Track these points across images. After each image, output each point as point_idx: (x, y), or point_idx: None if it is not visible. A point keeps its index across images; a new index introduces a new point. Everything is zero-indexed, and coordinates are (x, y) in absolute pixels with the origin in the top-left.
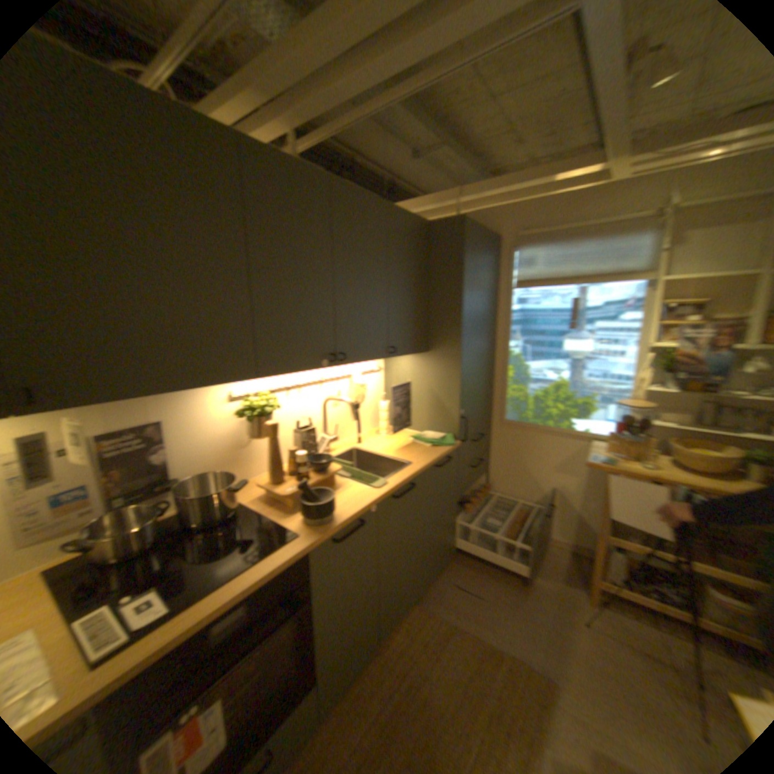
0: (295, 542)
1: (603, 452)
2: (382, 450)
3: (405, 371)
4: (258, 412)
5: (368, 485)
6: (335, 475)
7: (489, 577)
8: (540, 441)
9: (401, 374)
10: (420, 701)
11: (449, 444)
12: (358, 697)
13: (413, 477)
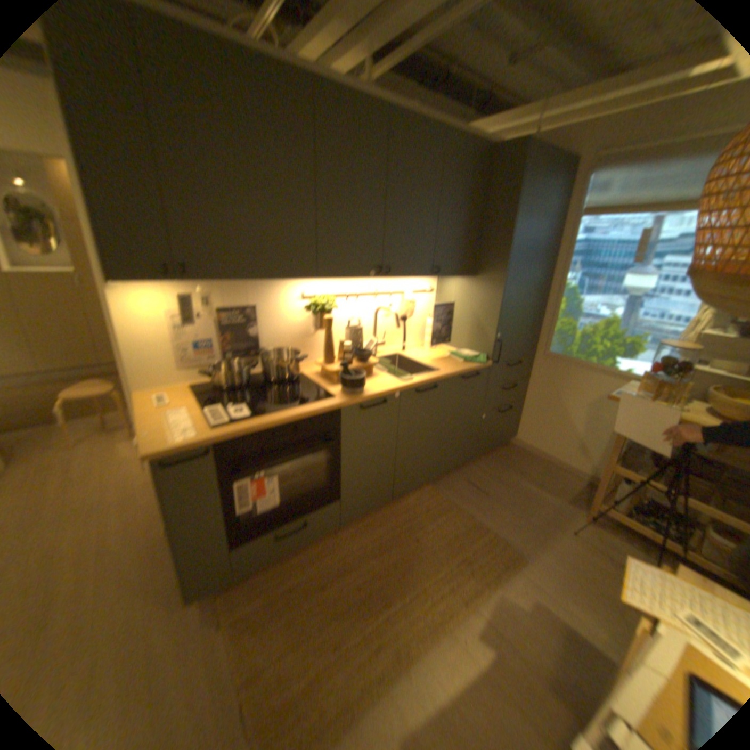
0: (331, 401)
1: (633, 390)
2: (418, 359)
3: (452, 294)
4: (318, 309)
5: (395, 378)
6: (373, 369)
7: (499, 482)
8: (578, 376)
9: (448, 297)
10: (413, 539)
11: (479, 363)
12: (370, 525)
13: (435, 380)
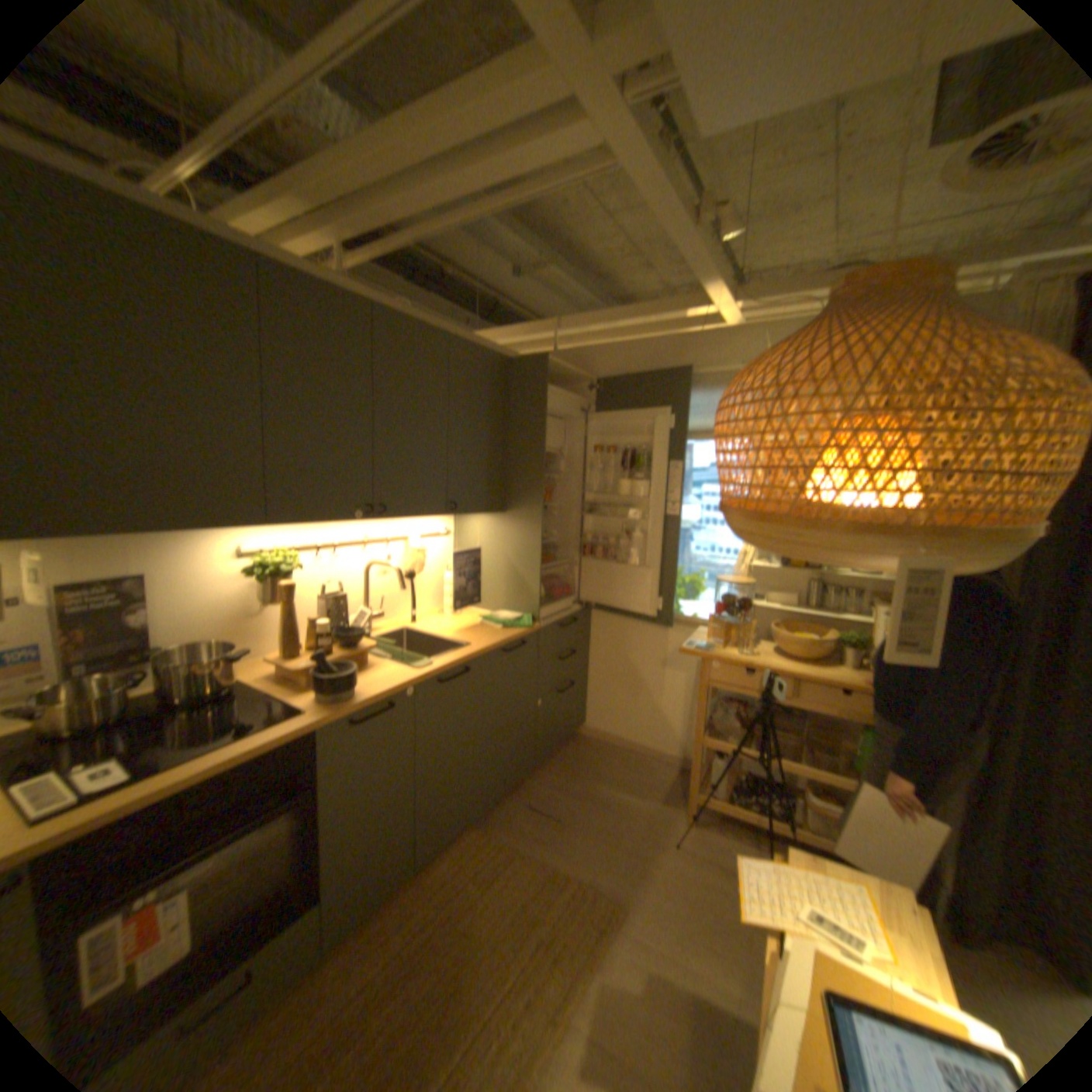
0: (298, 718)
1: (704, 638)
2: (438, 630)
3: (478, 535)
4: (269, 569)
5: (406, 664)
6: (369, 655)
7: (572, 797)
8: (644, 629)
9: (473, 539)
10: (456, 931)
11: (524, 626)
12: (378, 930)
13: (466, 659)
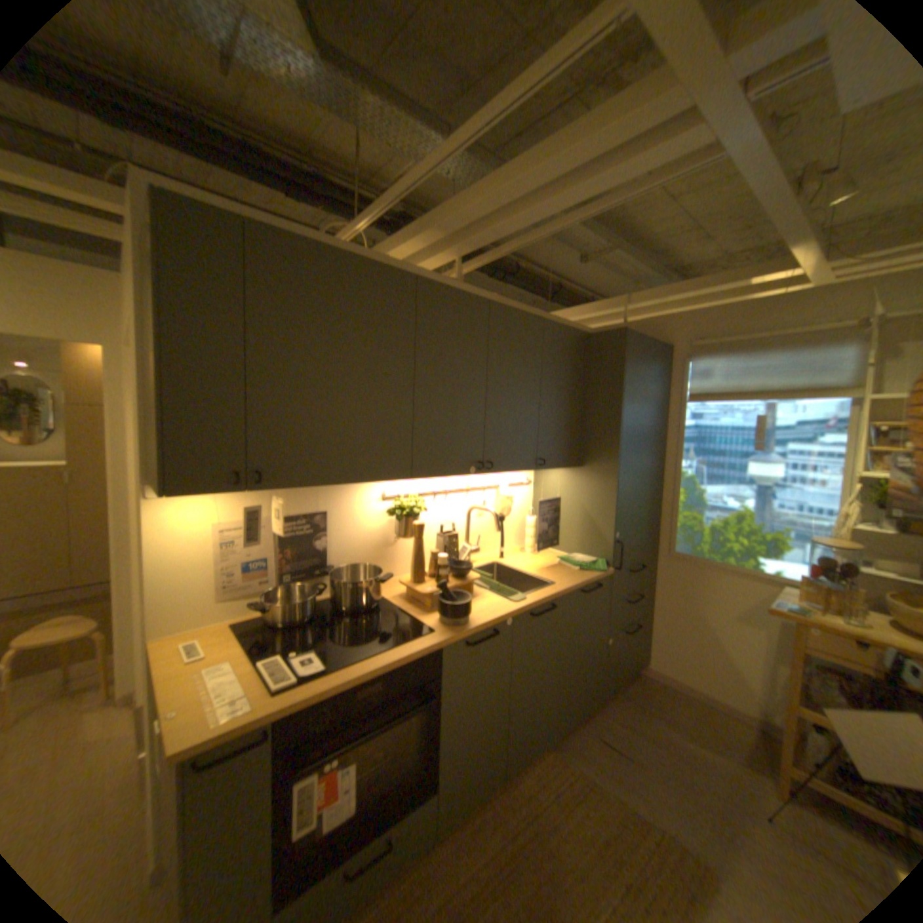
0: (430, 636)
1: (794, 600)
2: (523, 567)
3: (555, 485)
4: (405, 511)
5: (504, 597)
6: (472, 585)
7: (644, 739)
8: (717, 582)
9: (551, 489)
10: (545, 850)
11: (600, 570)
12: (477, 829)
13: (553, 597)
